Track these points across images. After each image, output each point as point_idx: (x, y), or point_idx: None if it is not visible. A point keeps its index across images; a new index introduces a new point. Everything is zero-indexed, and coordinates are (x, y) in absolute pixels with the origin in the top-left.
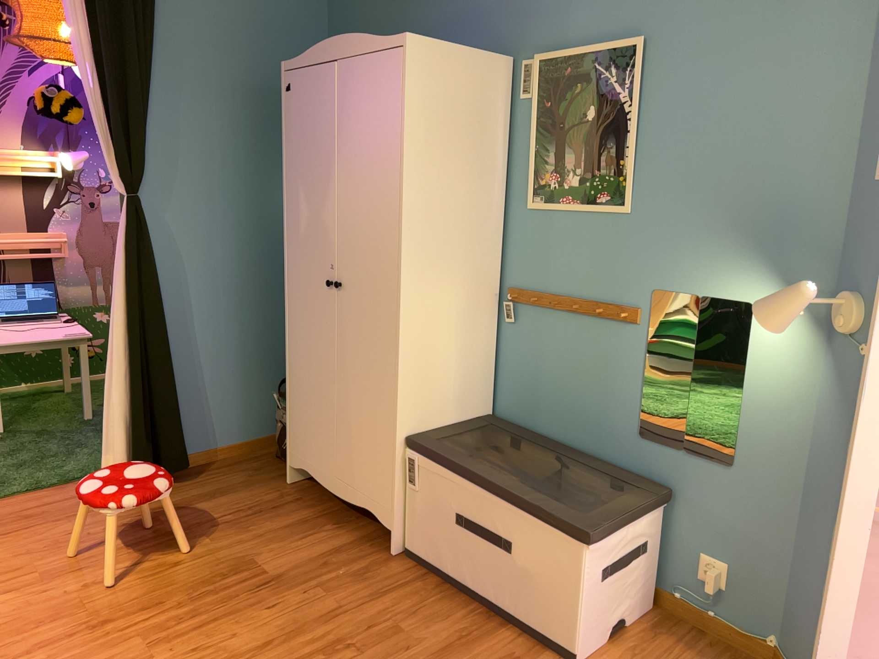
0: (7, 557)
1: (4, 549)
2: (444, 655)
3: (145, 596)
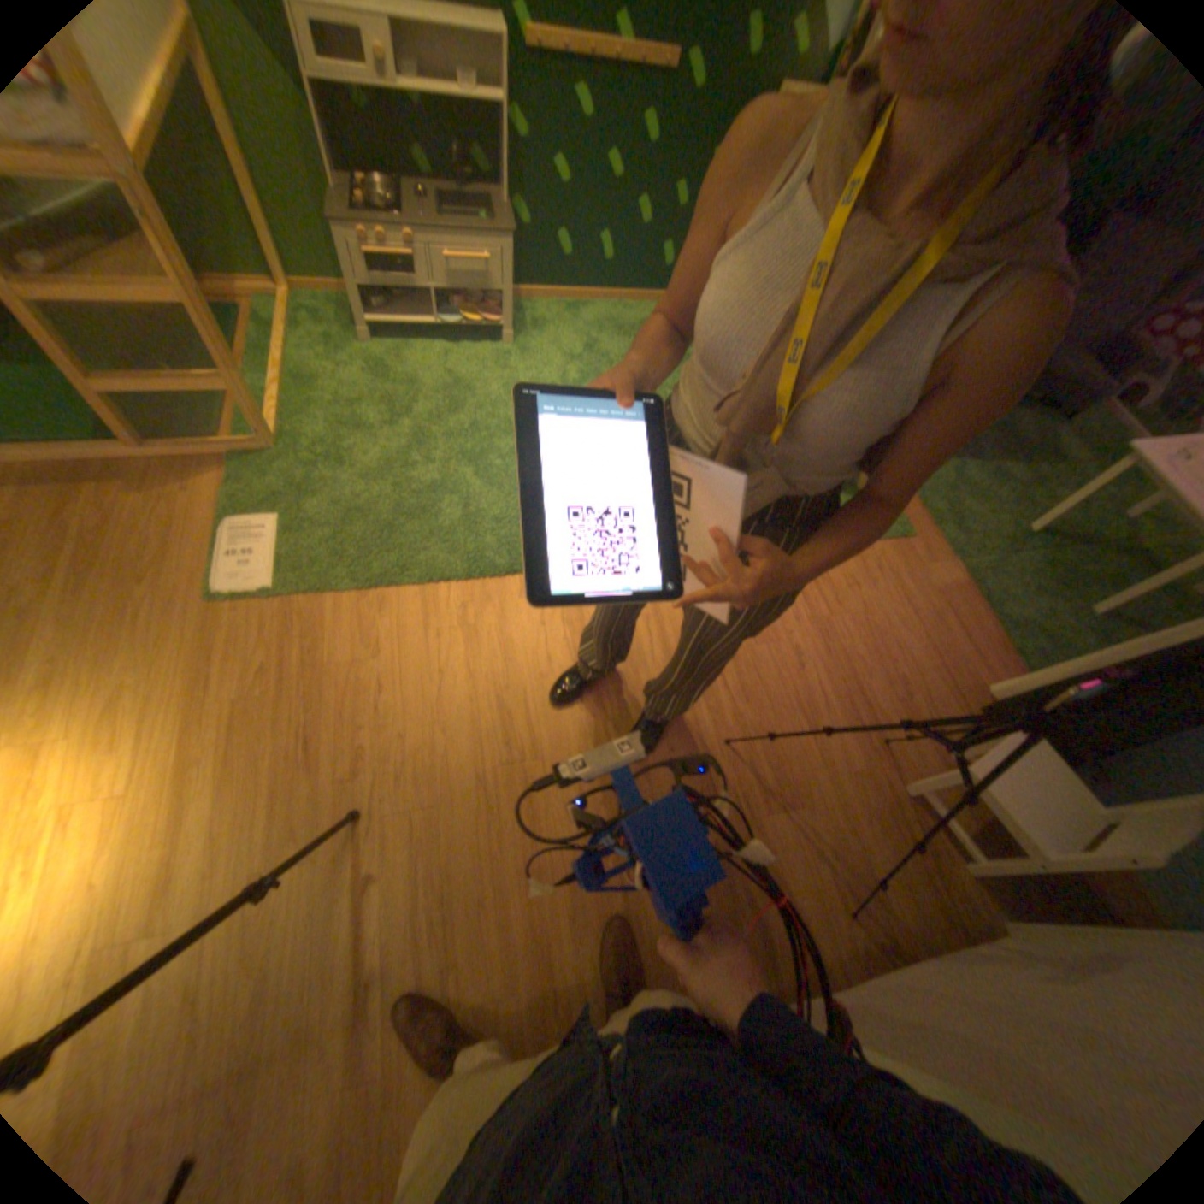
0: (859, 602)
1: (874, 601)
2: (534, 964)
3: (759, 695)
